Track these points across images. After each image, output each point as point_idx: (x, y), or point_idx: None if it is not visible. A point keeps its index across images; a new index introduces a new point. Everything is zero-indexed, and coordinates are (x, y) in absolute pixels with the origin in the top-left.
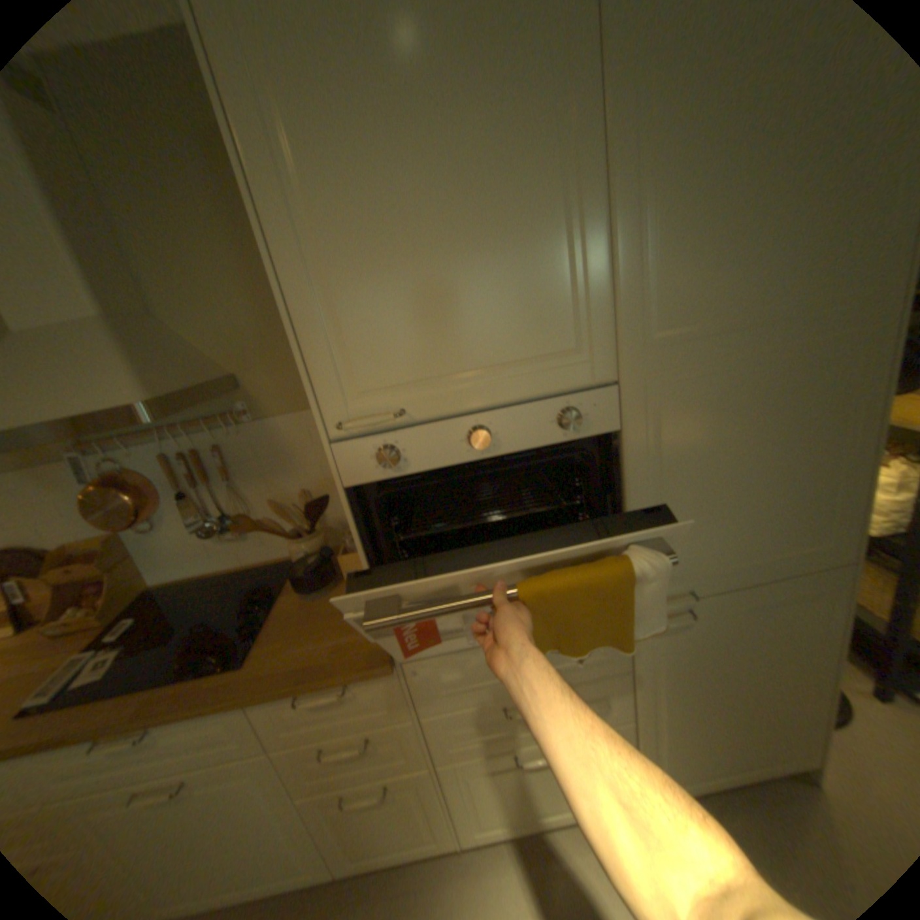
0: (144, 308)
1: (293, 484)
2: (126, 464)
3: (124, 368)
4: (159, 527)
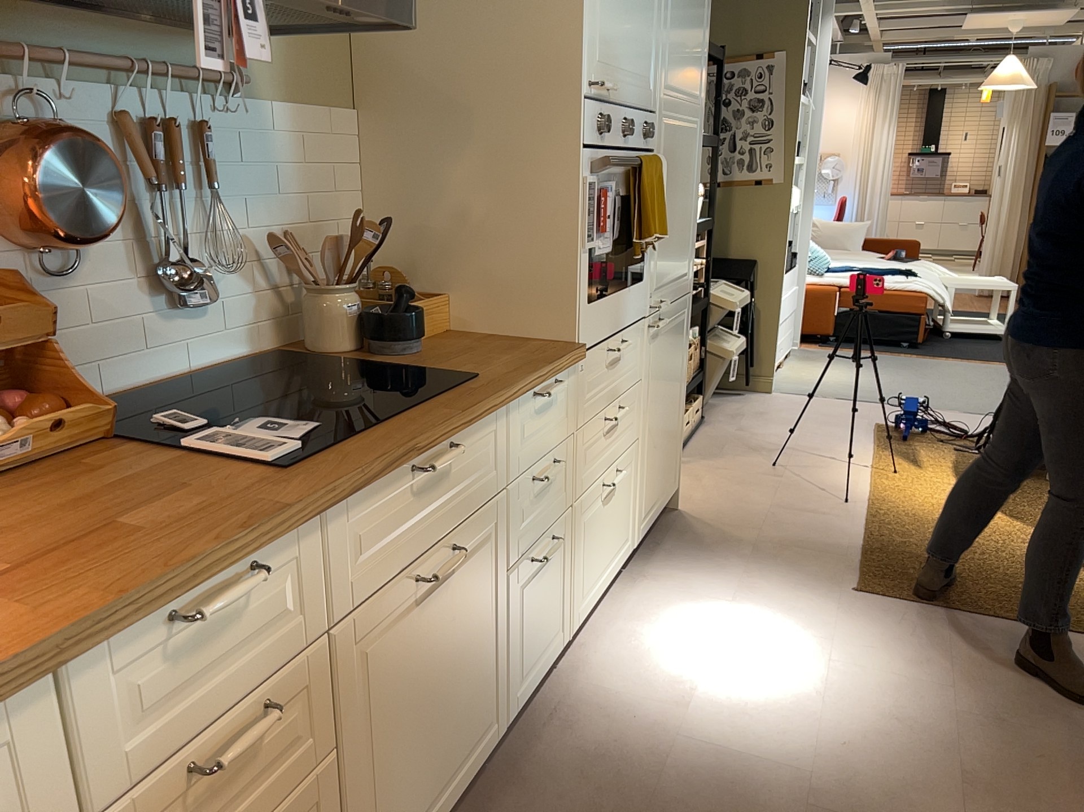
0: None
1: (276, 218)
2: (53, 111)
3: None
4: (76, 265)
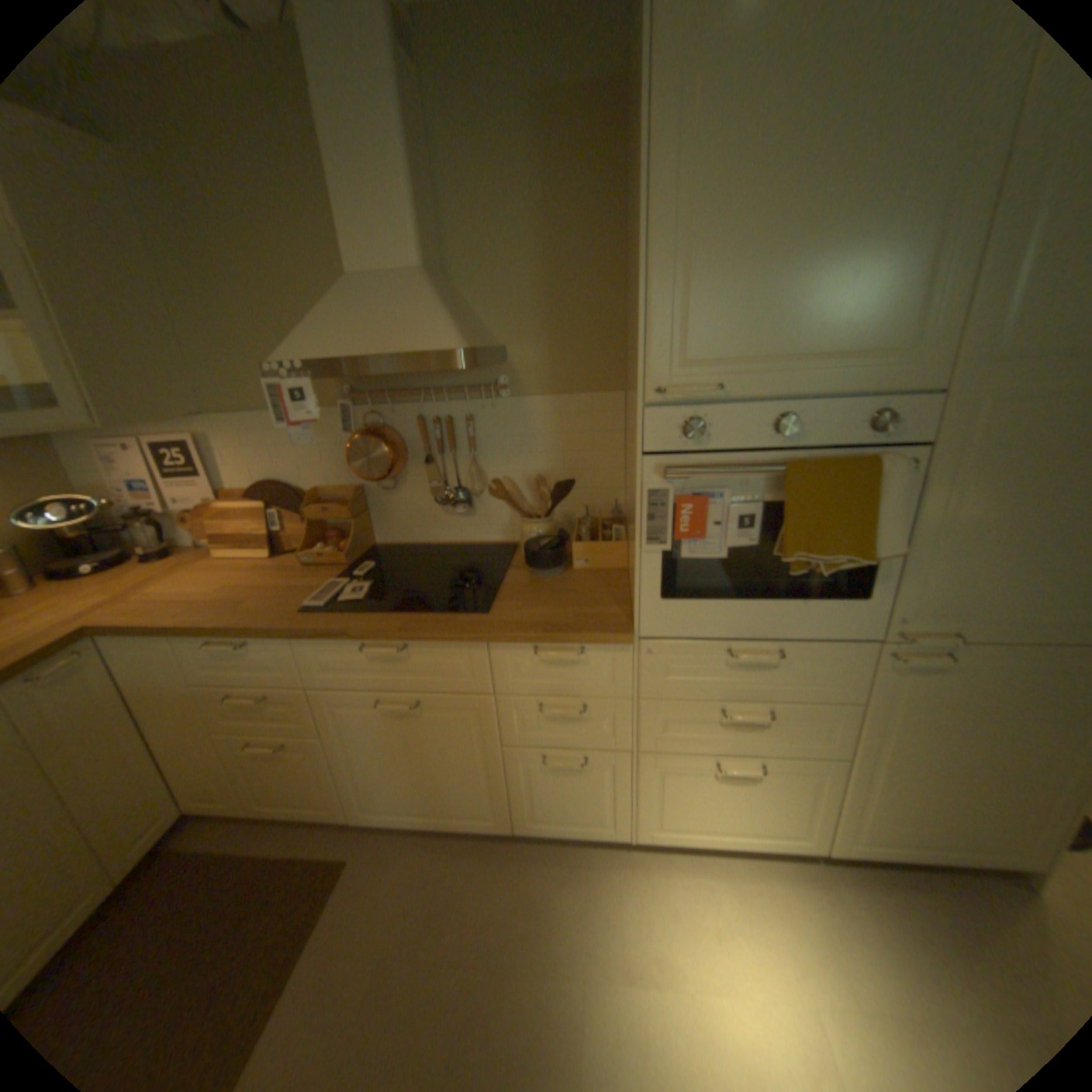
0: (441, 266)
1: (531, 468)
2: (387, 418)
3: (445, 316)
4: (399, 485)
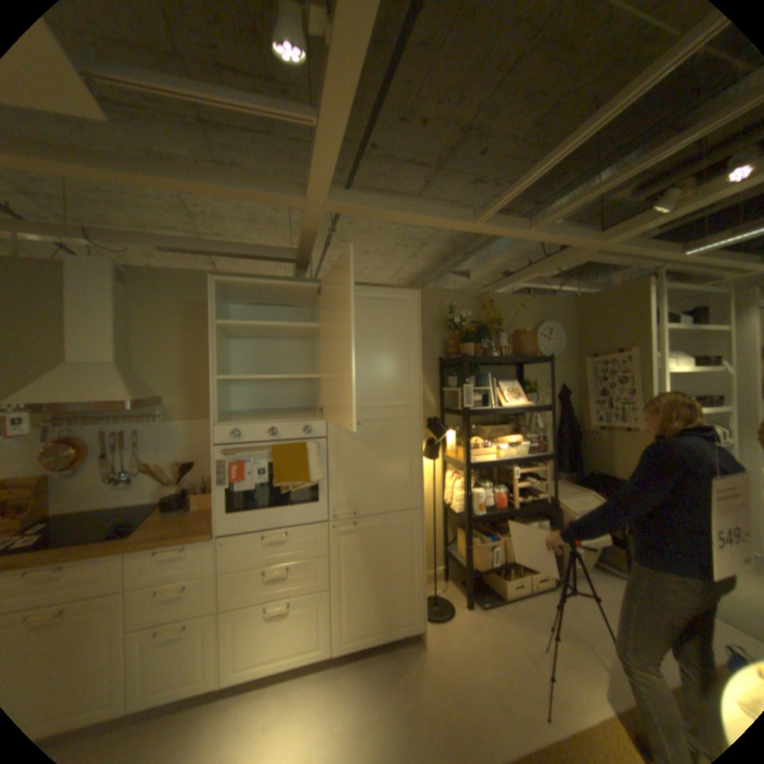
0: (127, 360)
1: (172, 458)
2: (77, 434)
3: (123, 386)
4: (78, 474)
